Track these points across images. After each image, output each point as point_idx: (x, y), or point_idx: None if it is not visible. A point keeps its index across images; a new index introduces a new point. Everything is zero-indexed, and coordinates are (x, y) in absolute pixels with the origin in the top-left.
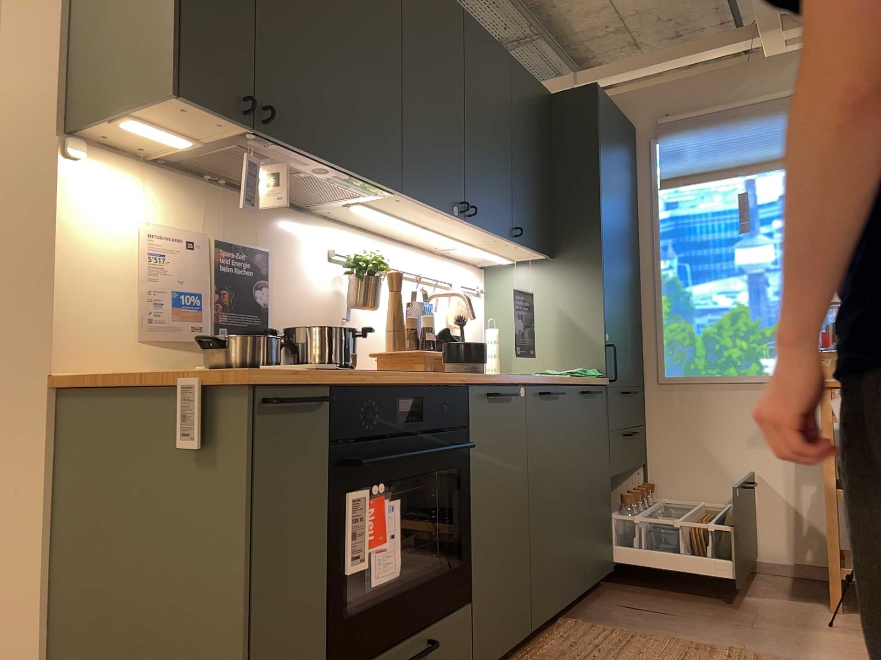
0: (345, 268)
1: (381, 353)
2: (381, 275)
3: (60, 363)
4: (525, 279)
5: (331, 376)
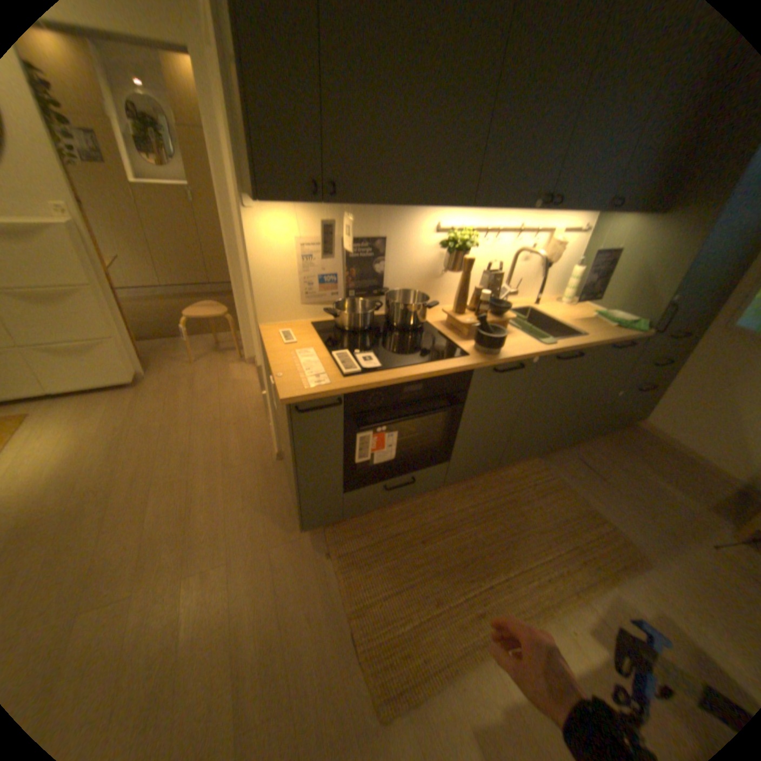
0: (441, 245)
1: (445, 314)
2: (472, 245)
3: (260, 320)
4: (628, 227)
5: (343, 391)
